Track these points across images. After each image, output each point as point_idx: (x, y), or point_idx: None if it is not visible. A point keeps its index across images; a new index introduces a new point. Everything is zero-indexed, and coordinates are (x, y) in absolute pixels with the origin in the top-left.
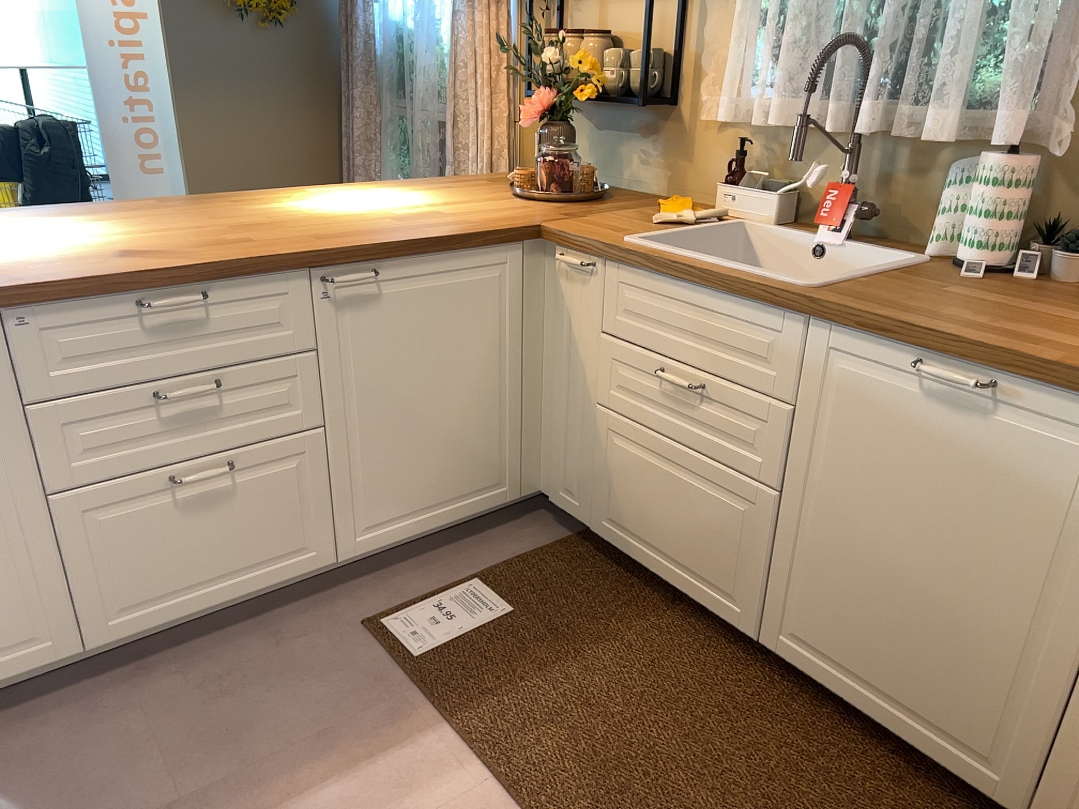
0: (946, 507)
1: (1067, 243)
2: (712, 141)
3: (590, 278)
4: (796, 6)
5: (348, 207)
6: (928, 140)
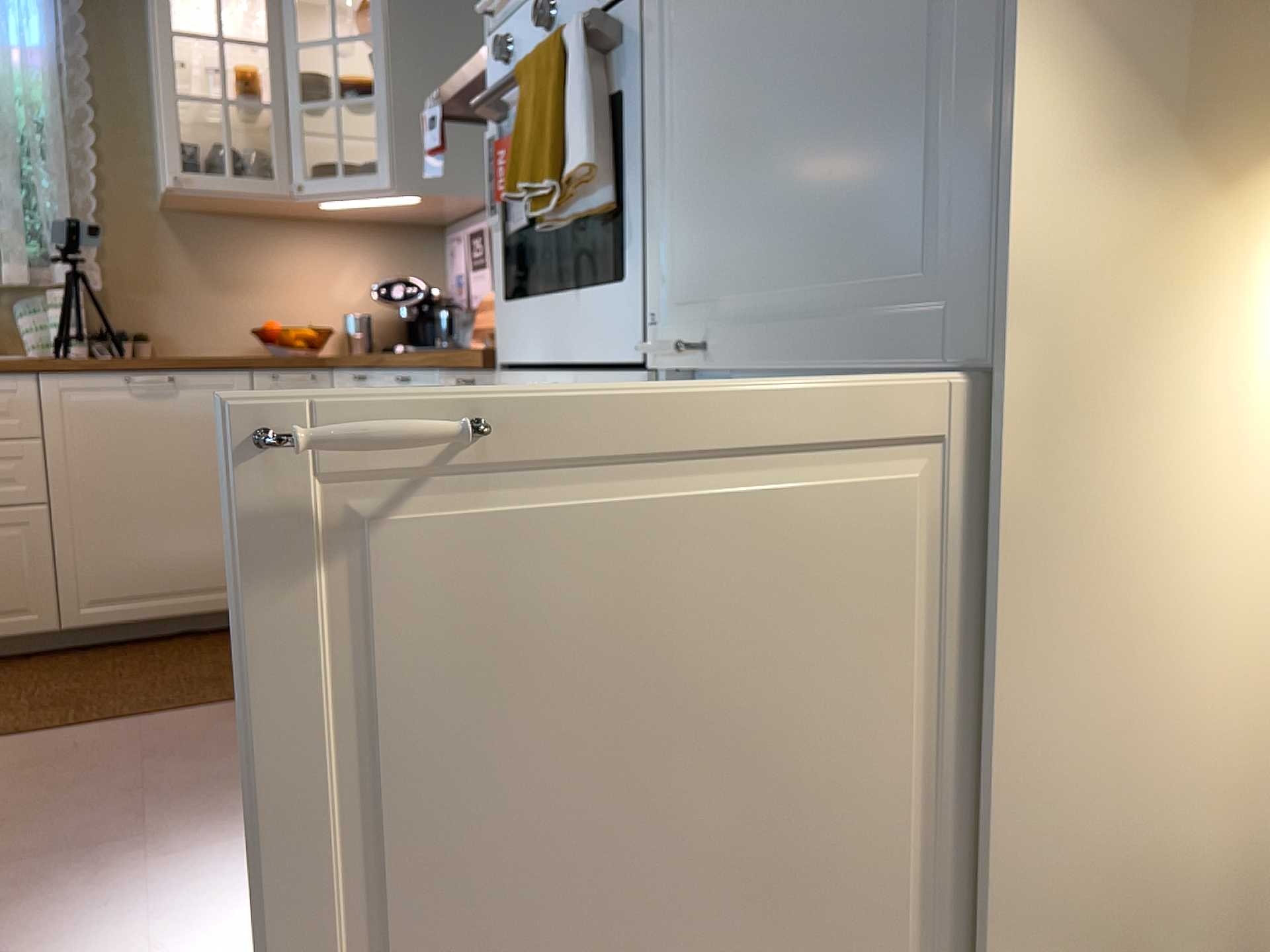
0: (167, 455)
1: (119, 336)
2: None
3: None
4: None
5: None
6: (12, 281)
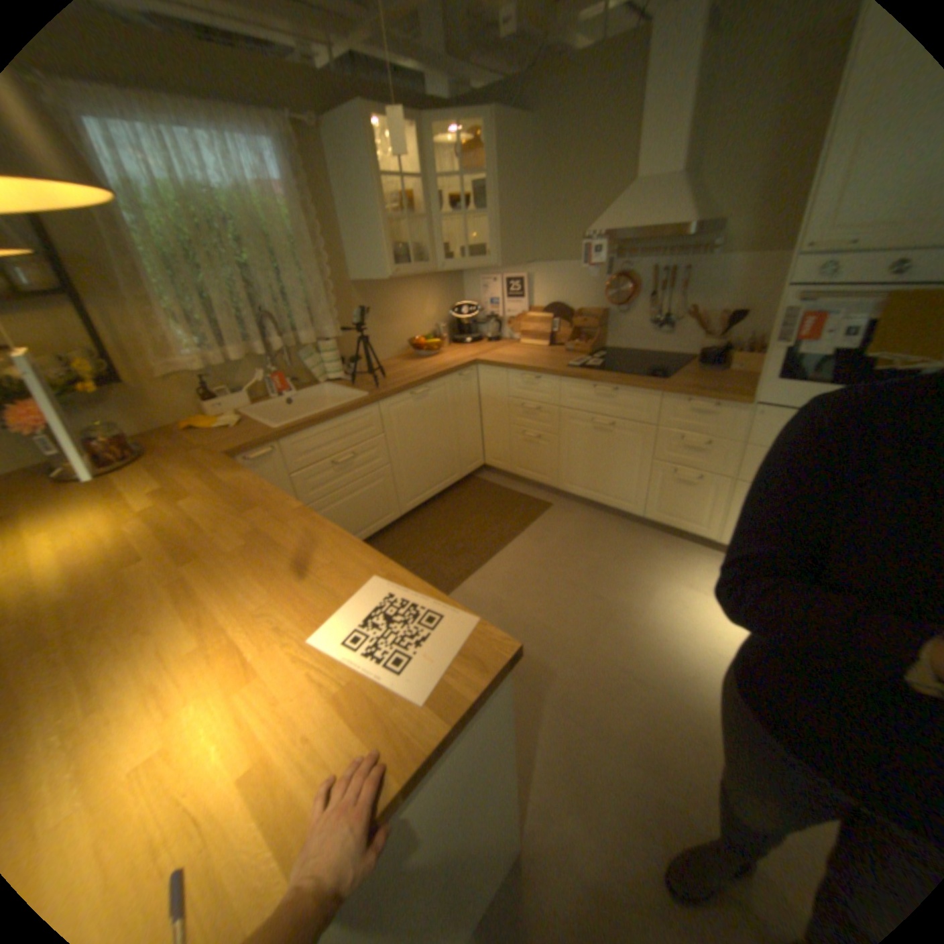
0: (426, 426)
1: (350, 361)
2: (160, 389)
3: (269, 459)
4: (214, 304)
5: (94, 542)
6: (307, 345)
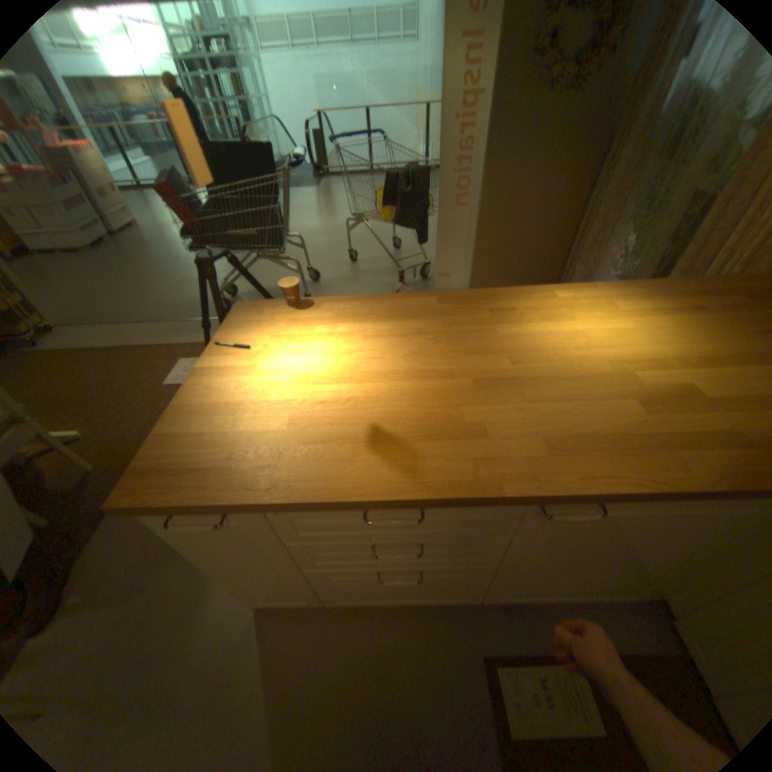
0: None
1: None
2: None
3: None
4: None
5: (591, 347)
6: None
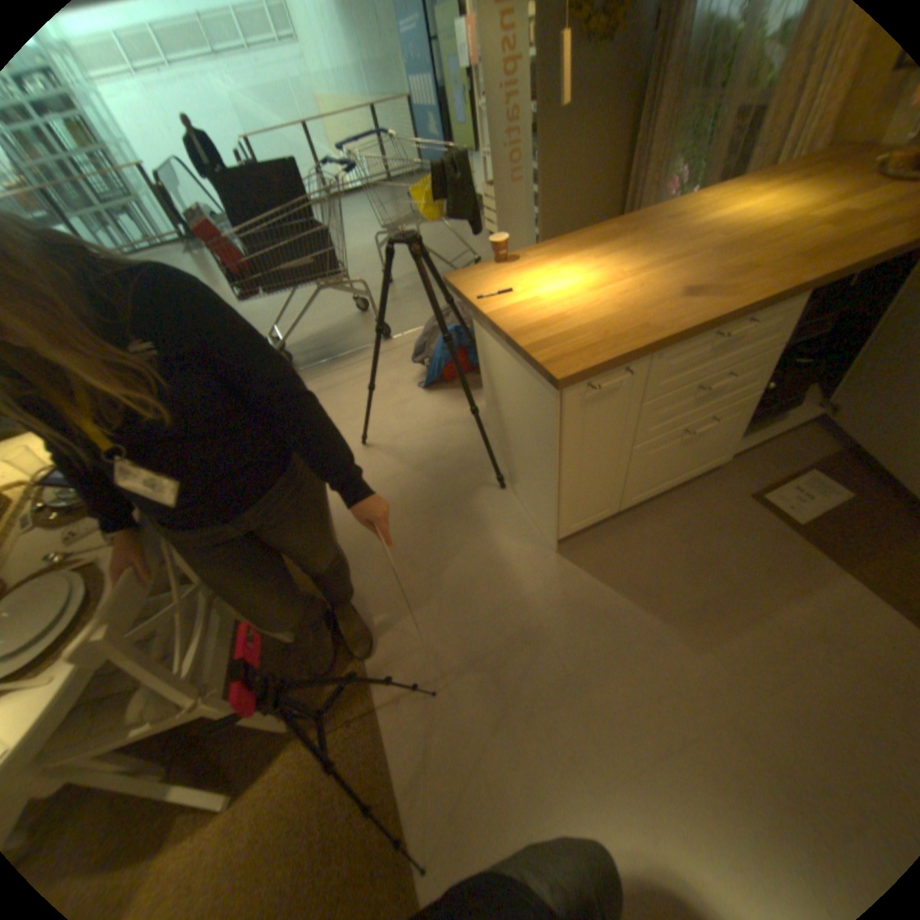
0: None
1: None
2: None
3: None
4: None
5: (764, 213)
6: None
